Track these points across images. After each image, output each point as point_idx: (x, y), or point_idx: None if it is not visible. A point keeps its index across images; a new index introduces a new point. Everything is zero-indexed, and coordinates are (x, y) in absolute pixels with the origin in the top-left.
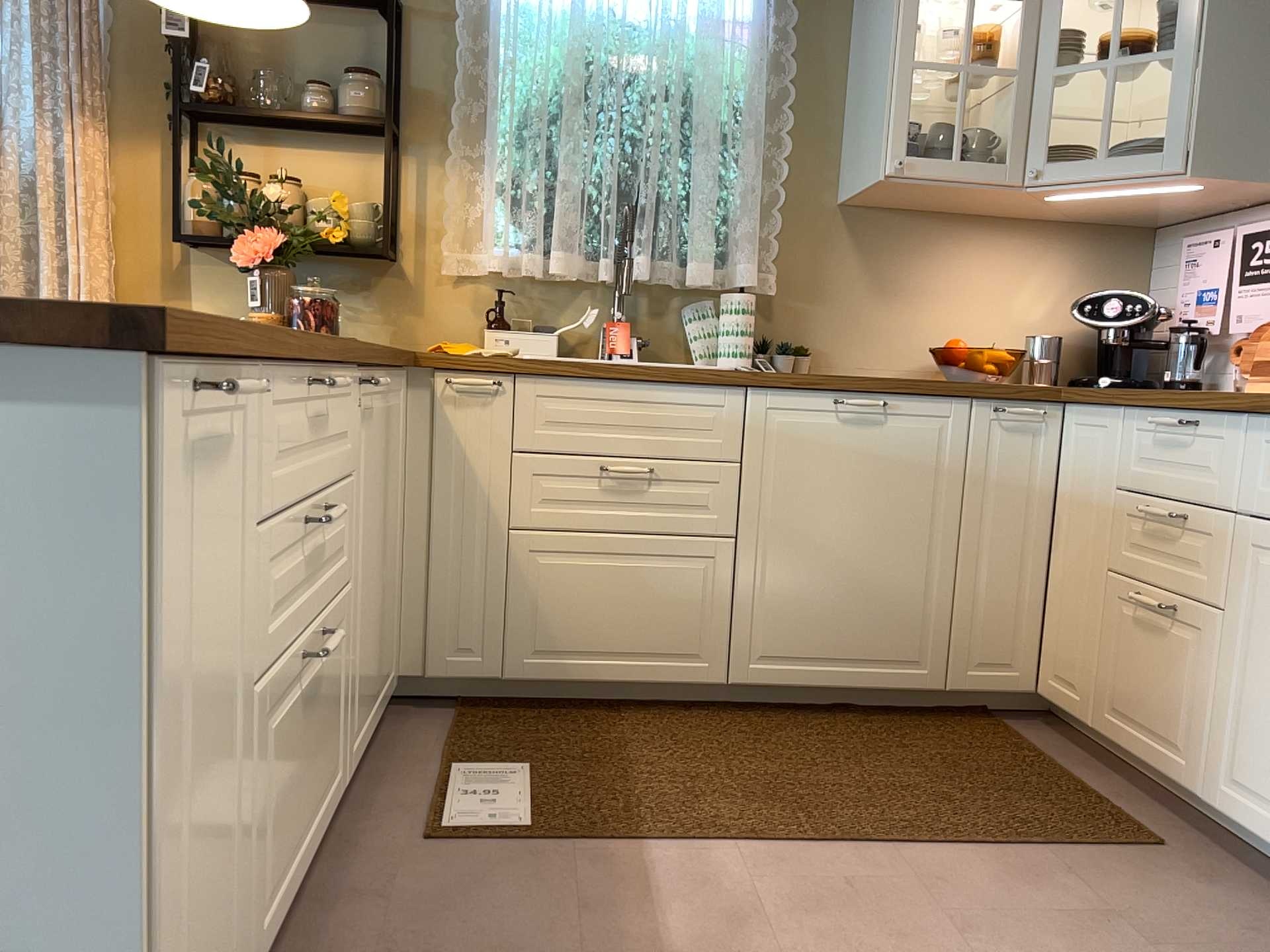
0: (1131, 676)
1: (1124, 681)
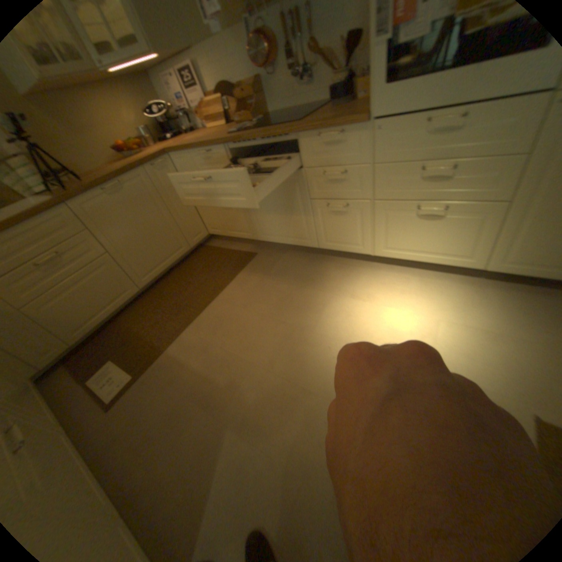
0: (228, 220)
1: (227, 222)
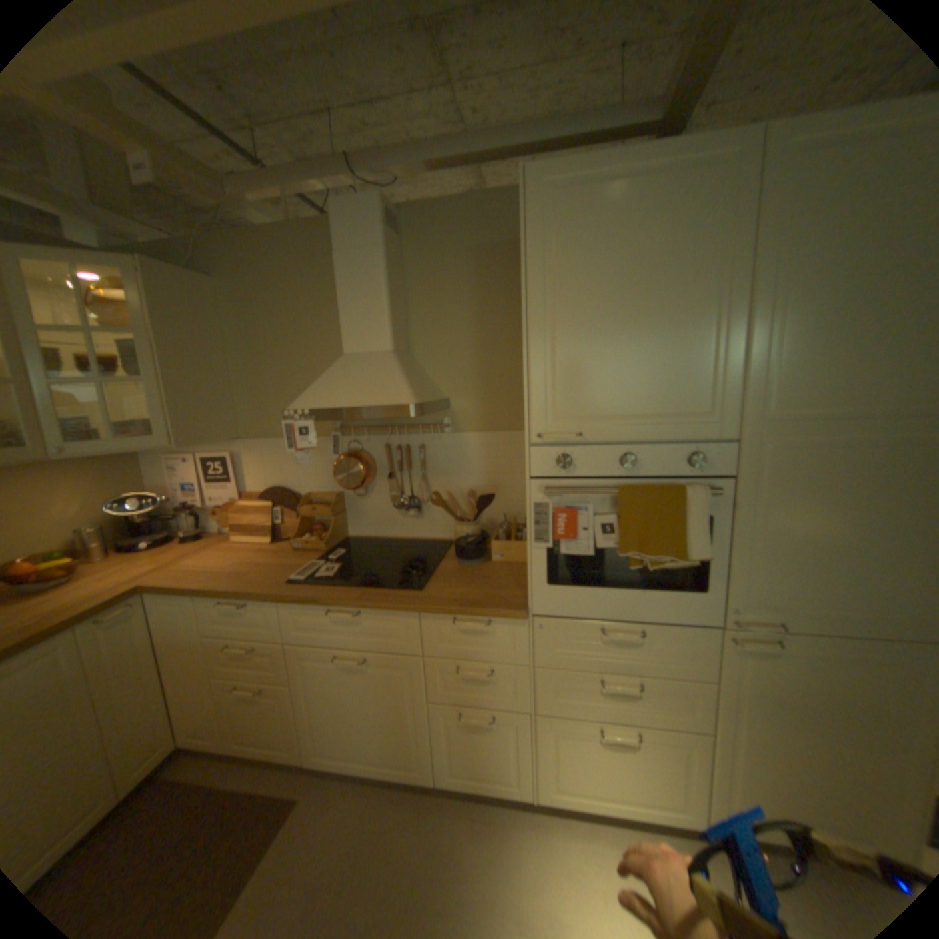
0: (242, 725)
1: (238, 728)
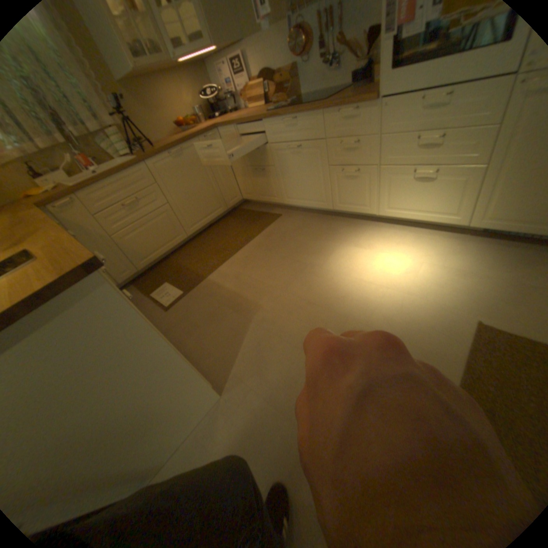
0: (260, 186)
1: (259, 187)
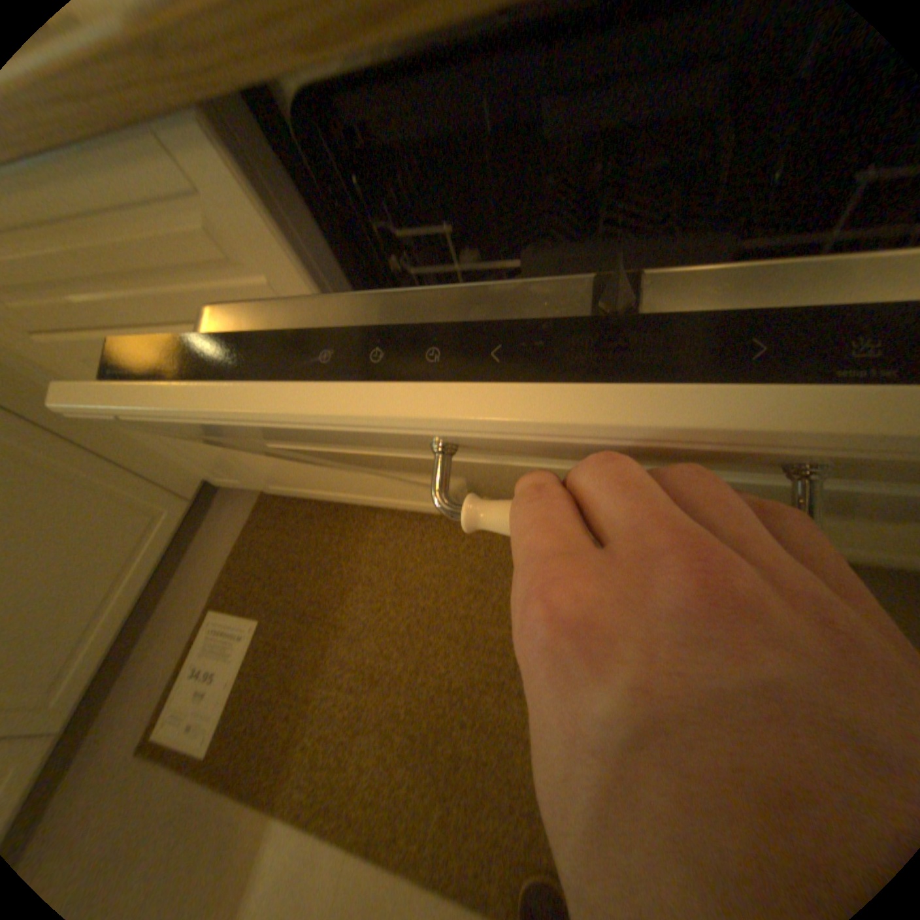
0: None
1: None
